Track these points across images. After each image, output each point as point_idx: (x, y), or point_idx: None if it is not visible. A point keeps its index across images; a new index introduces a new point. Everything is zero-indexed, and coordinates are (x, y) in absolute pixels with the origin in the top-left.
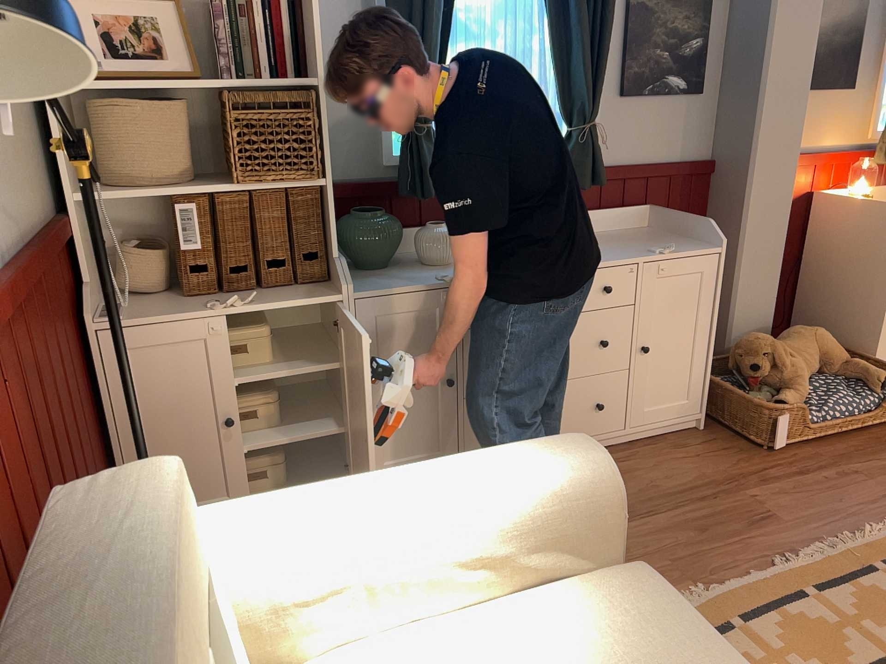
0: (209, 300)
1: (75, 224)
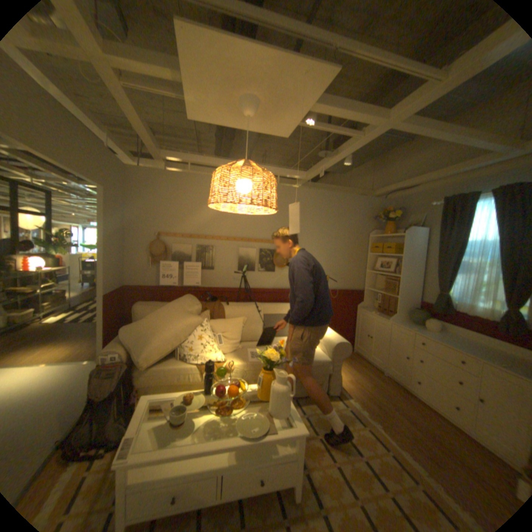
0: (376, 312)
1: (365, 292)
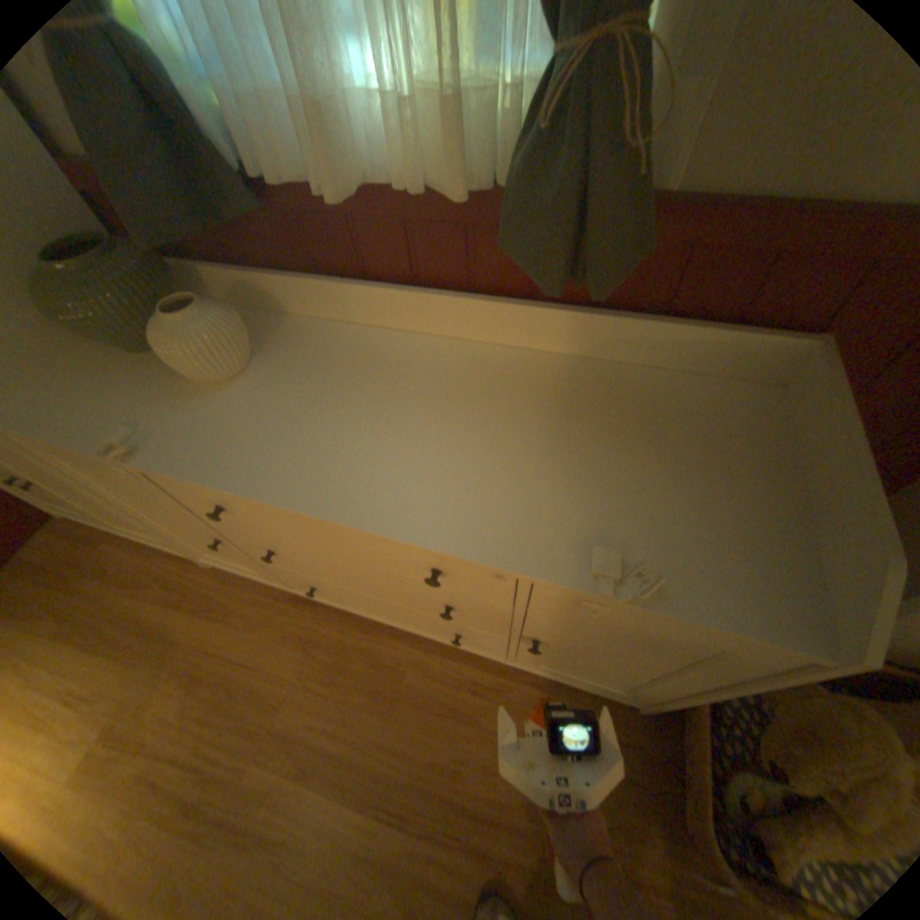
0: None
1: None
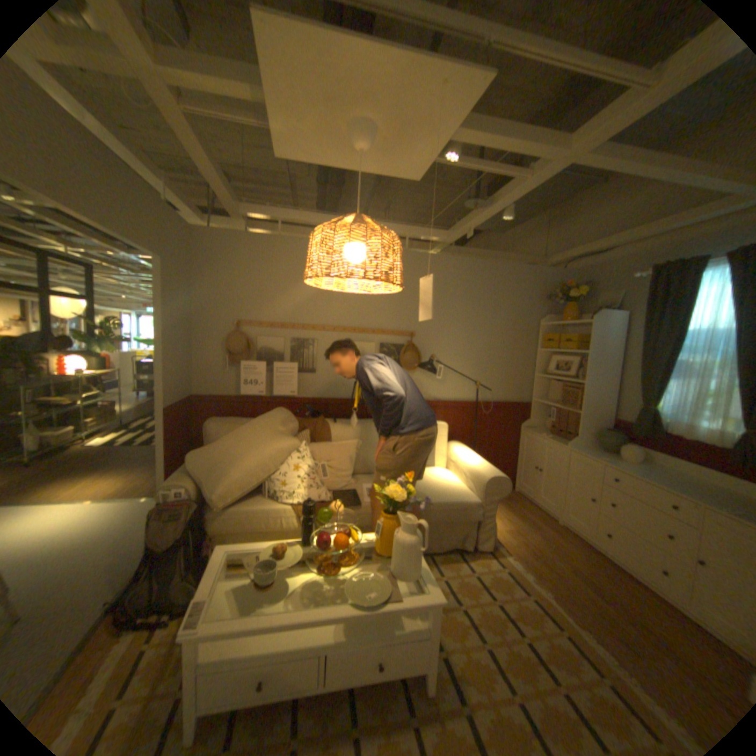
0: (548, 435)
1: (532, 405)
